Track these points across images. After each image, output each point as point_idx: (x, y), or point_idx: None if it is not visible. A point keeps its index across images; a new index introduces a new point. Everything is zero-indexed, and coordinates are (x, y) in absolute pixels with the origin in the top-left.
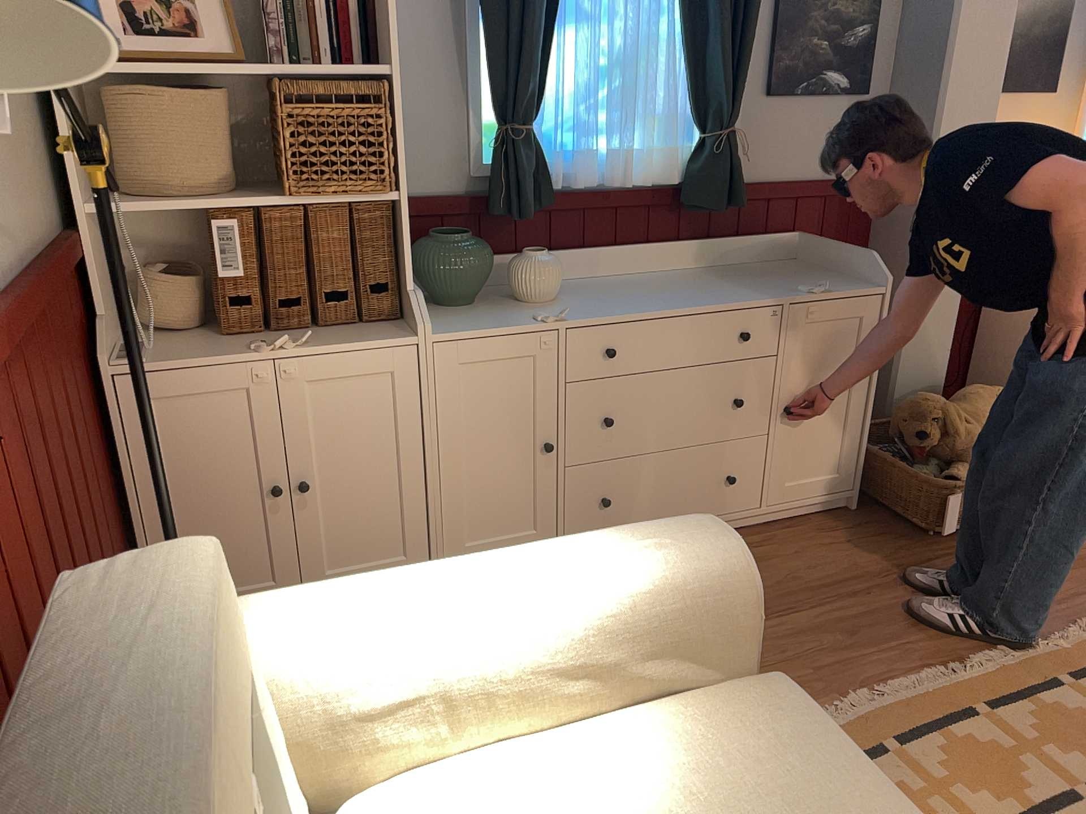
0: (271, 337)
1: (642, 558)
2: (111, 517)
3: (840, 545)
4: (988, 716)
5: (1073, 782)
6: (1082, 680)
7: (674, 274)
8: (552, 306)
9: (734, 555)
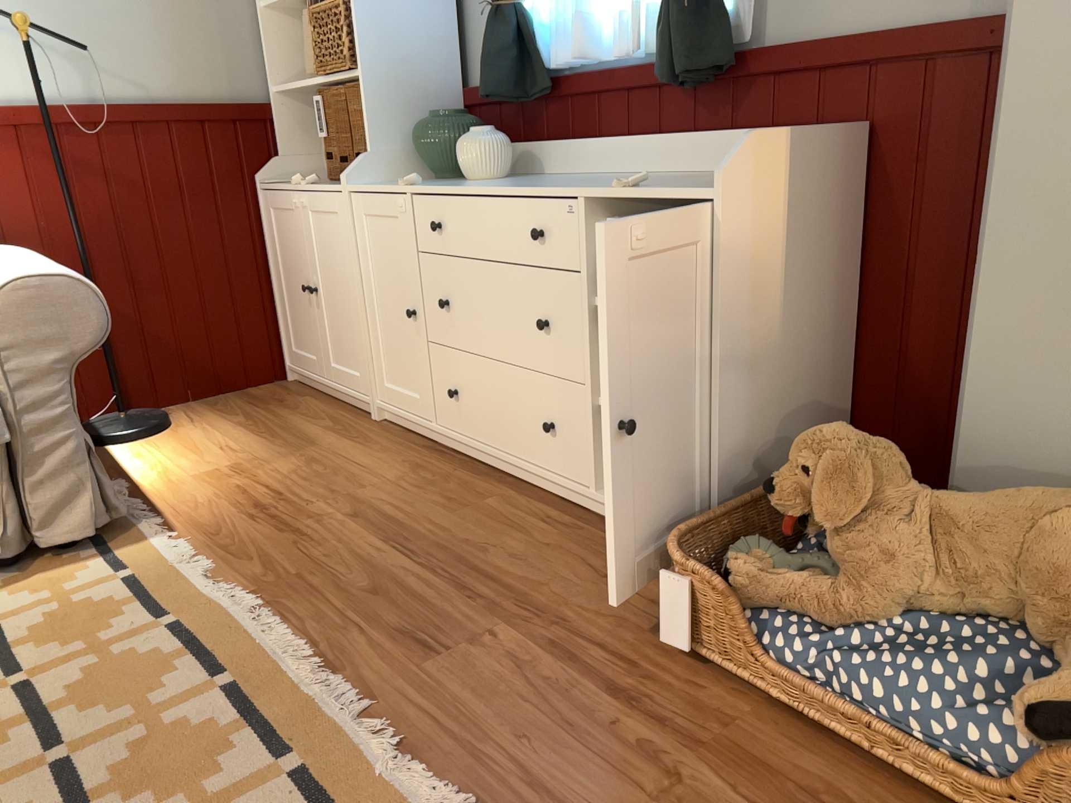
0: (334, 184)
1: (10, 272)
2: (242, 271)
3: (588, 571)
4: (210, 686)
5: (79, 748)
6: (291, 782)
7: (649, 175)
8: (461, 183)
9: (6, 284)
